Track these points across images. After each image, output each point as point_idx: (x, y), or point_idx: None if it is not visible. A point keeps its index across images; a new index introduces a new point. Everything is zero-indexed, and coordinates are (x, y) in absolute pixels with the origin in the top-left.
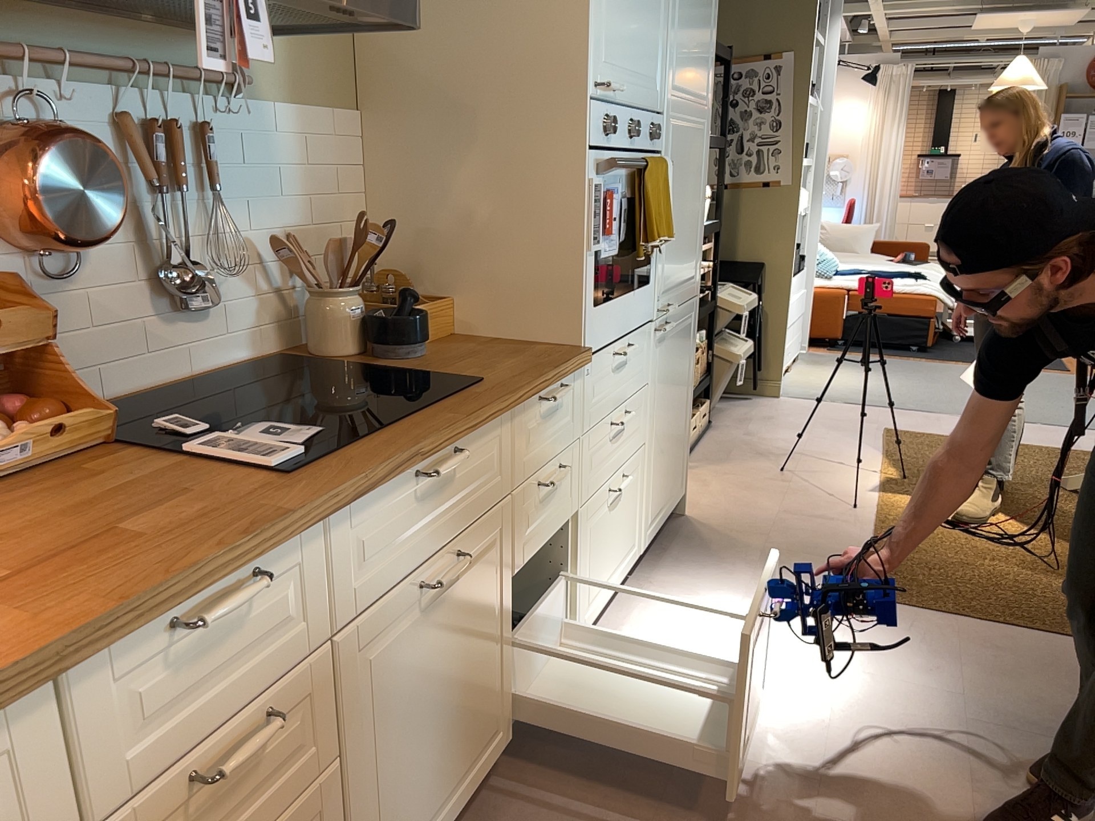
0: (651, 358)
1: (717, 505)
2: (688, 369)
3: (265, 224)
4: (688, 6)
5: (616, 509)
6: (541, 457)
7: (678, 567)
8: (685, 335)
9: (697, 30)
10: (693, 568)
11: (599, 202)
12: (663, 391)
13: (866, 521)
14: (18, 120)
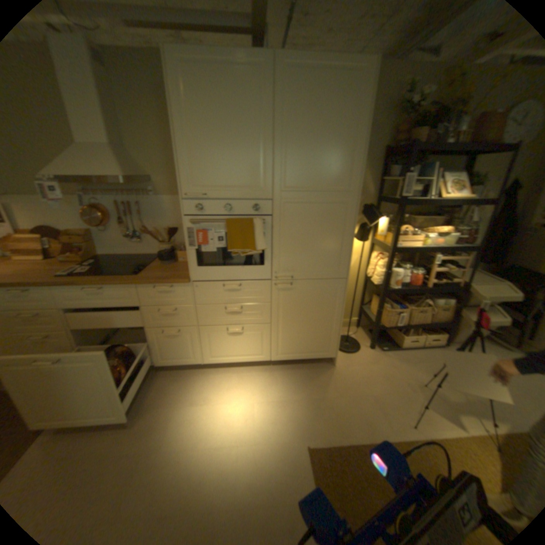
0: (272, 294)
1: (356, 374)
2: (335, 308)
3: (159, 223)
4: (305, 145)
5: (237, 337)
6: (160, 302)
7: (288, 377)
8: (324, 292)
9: (323, 154)
10: (290, 381)
11: (193, 232)
12: (292, 310)
13: (404, 440)
14: (94, 202)
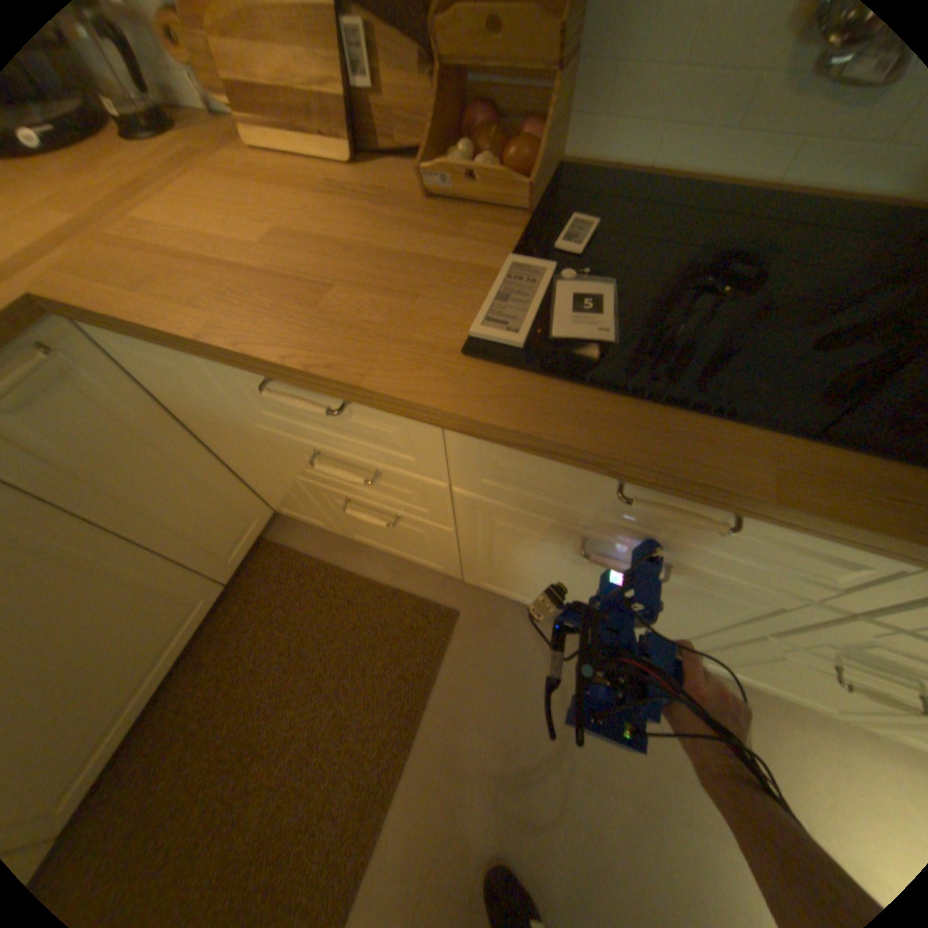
0: None
1: None
2: None
3: None
4: None
5: None
6: None
7: None
8: None
9: None
10: None
11: None
12: None
13: None
14: None
